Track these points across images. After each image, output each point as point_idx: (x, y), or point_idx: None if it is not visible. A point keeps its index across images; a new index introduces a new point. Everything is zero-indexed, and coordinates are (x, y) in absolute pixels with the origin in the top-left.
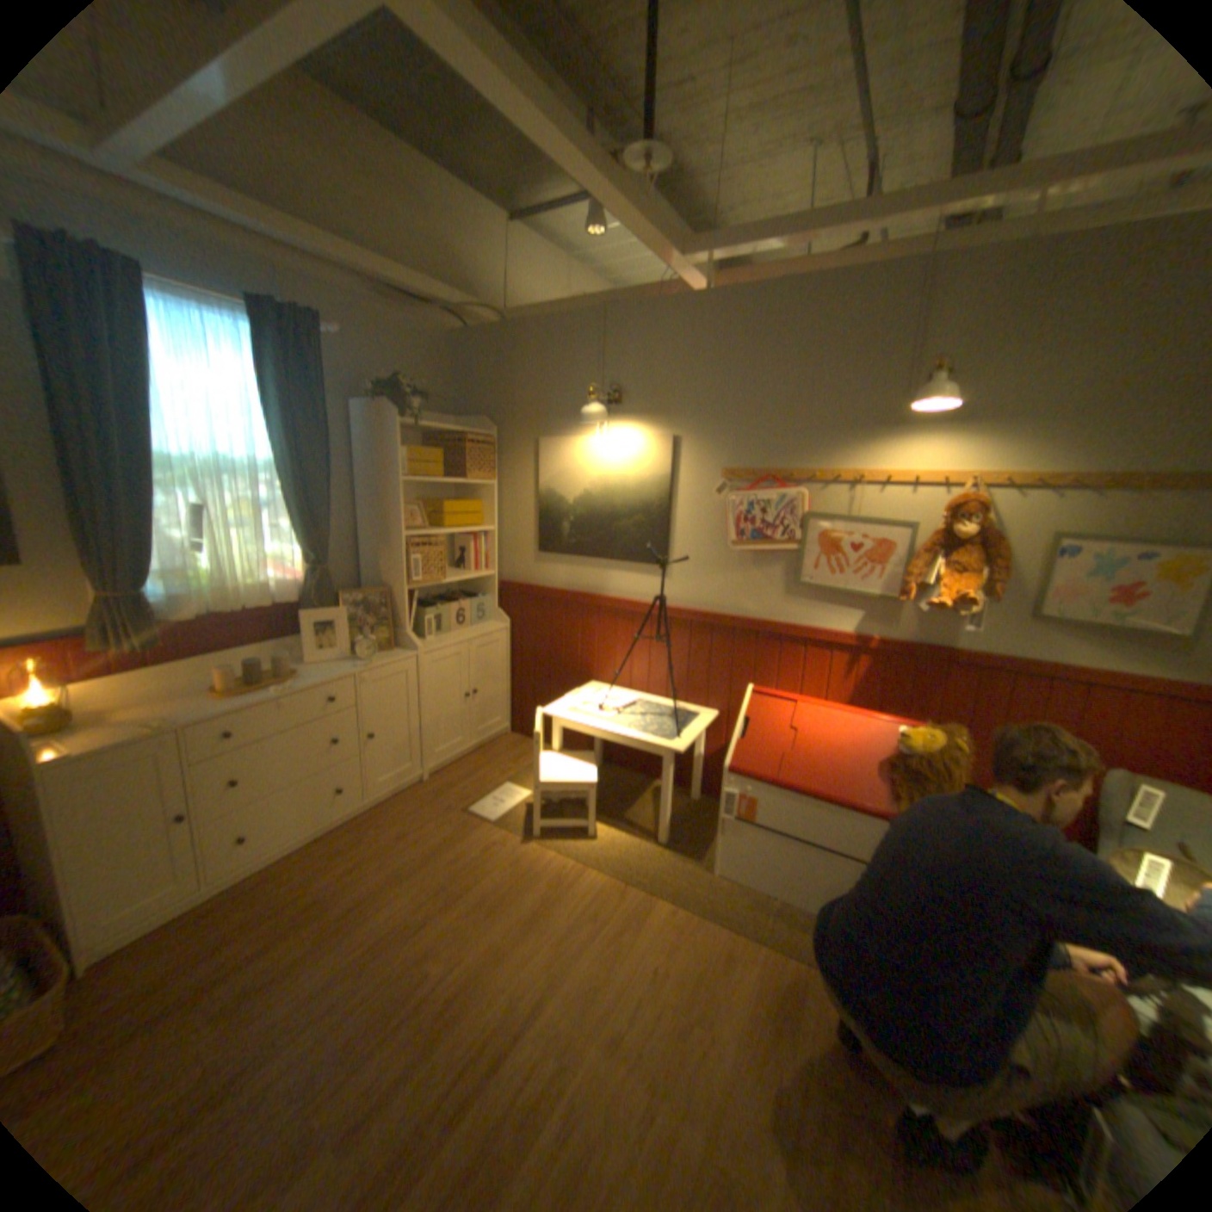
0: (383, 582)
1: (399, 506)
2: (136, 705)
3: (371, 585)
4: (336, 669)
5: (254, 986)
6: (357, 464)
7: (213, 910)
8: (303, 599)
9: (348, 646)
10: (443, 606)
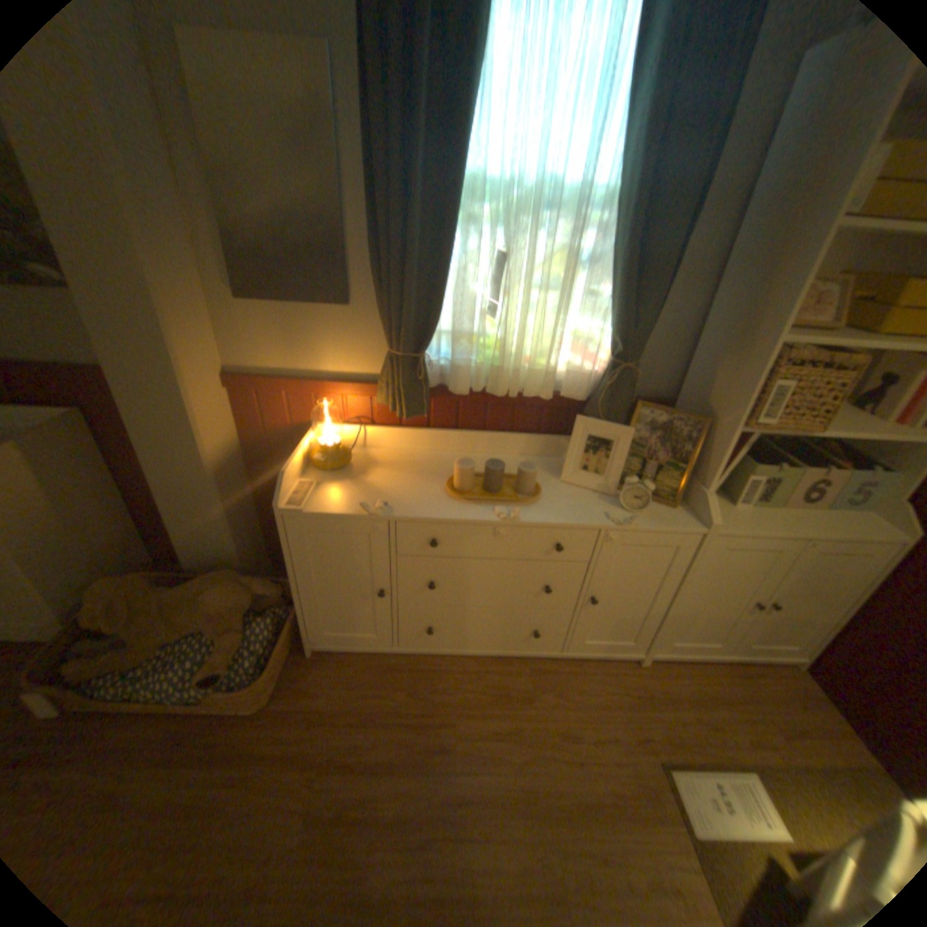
0: (710, 404)
1: (802, 281)
2: (399, 465)
3: (691, 401)
4: (586, 509)
5: (349, 813)
6: (759, 195)
7: (395, 670)
8: (592, 399)
9: (617, 481)
10: (795, 466)
